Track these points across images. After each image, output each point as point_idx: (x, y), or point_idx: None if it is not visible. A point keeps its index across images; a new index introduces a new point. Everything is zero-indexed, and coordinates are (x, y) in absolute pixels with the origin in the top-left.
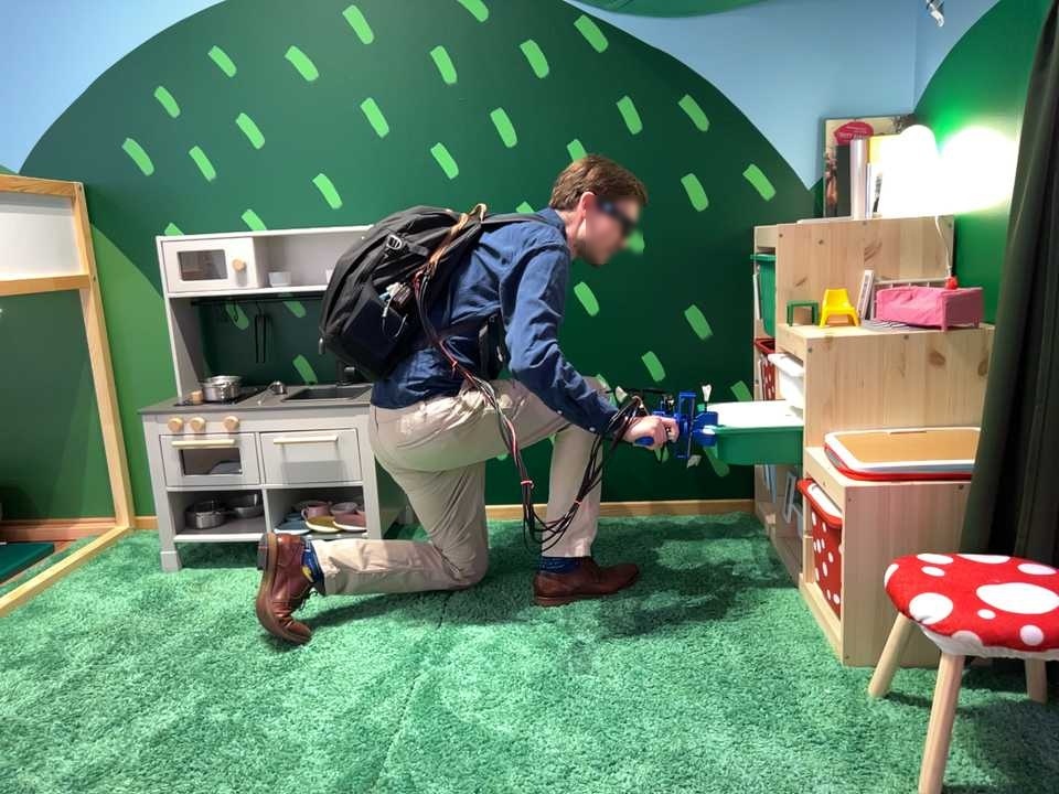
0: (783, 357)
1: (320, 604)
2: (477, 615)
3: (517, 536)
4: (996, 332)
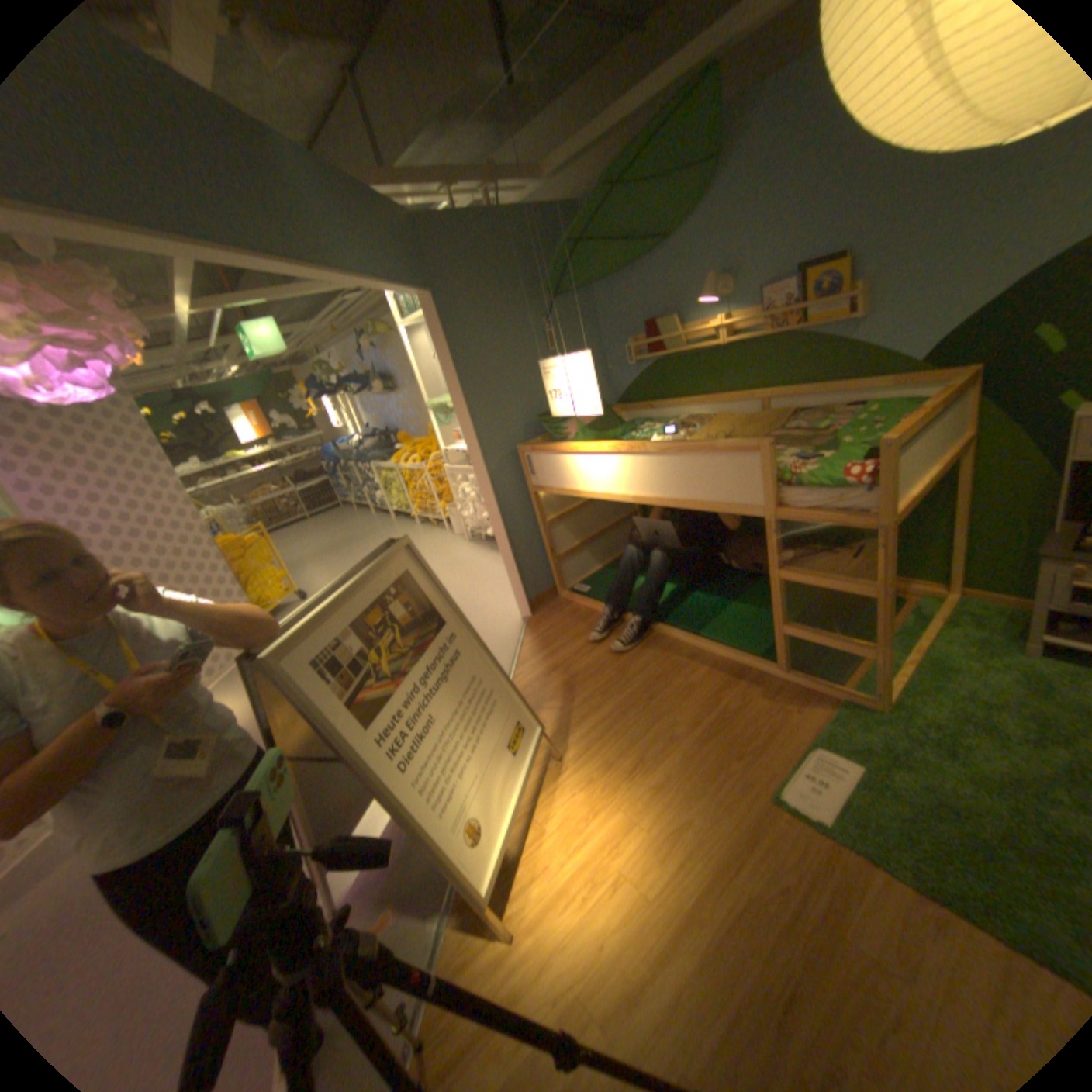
0: None
1: None
2: None
3: None
4: None
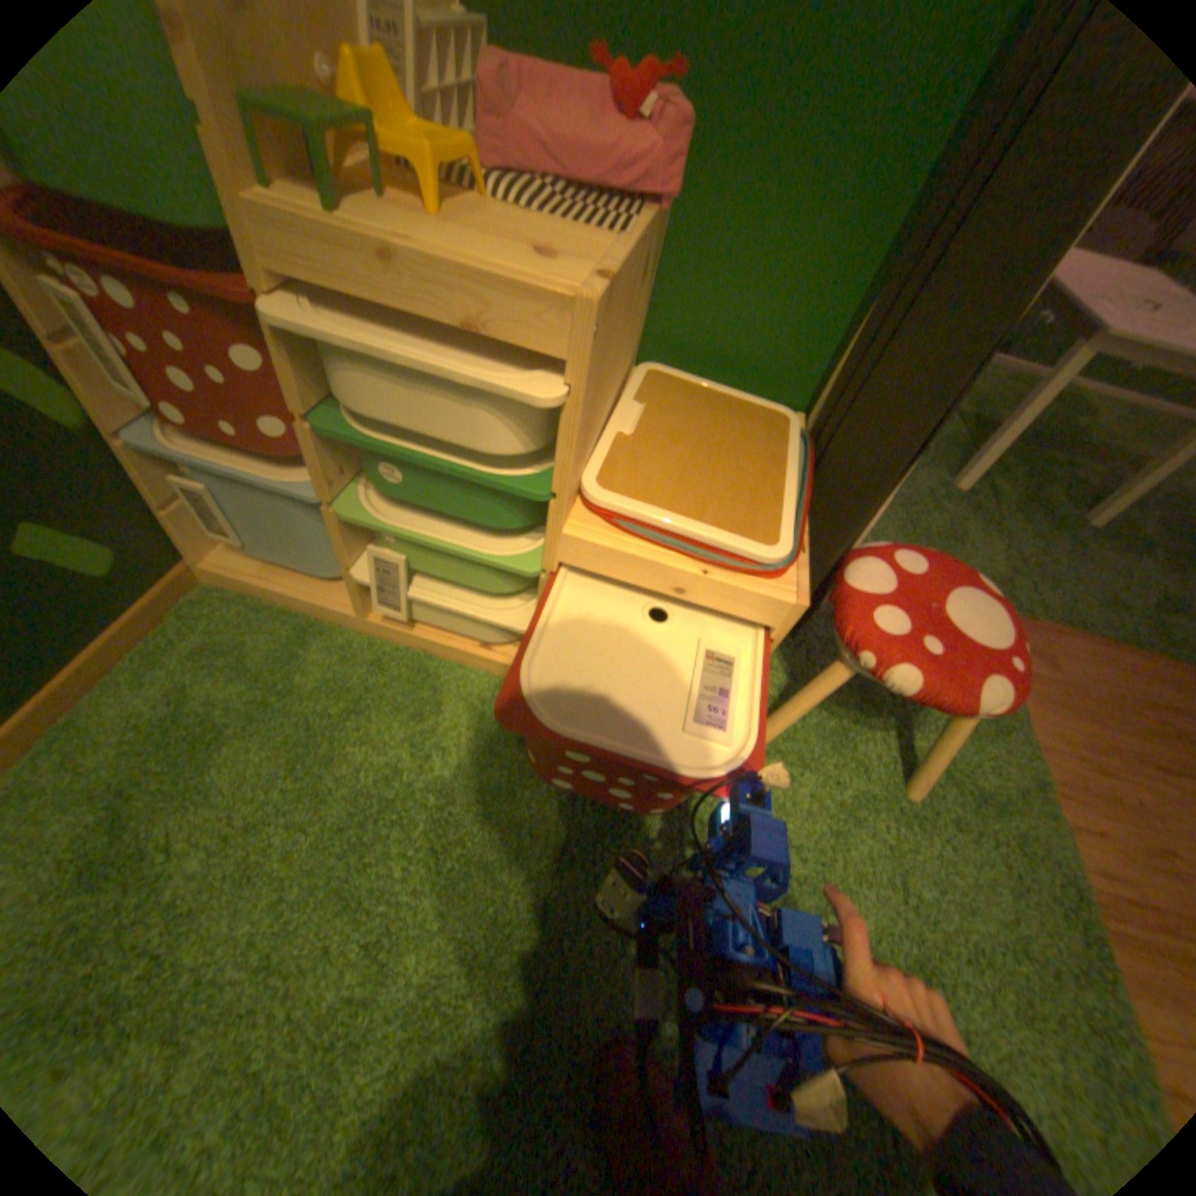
0: (289, 302)
1: None
2: None
3: None
4: (674, 195)
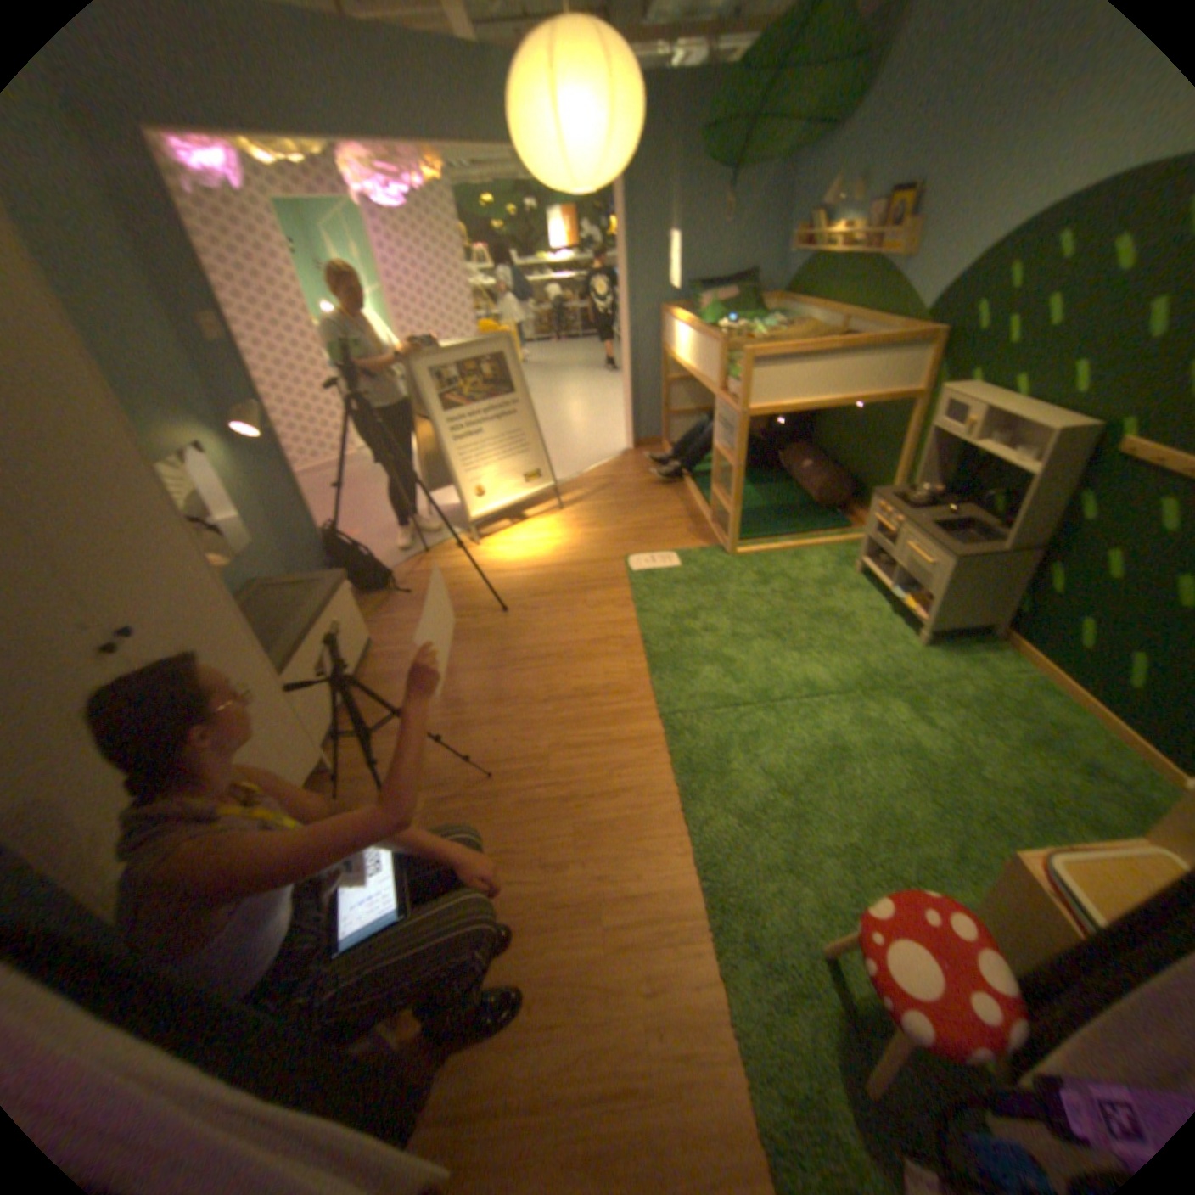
0: None
1: (863, 639)
2: (894, 706)
3: (1034, 702)
4: None
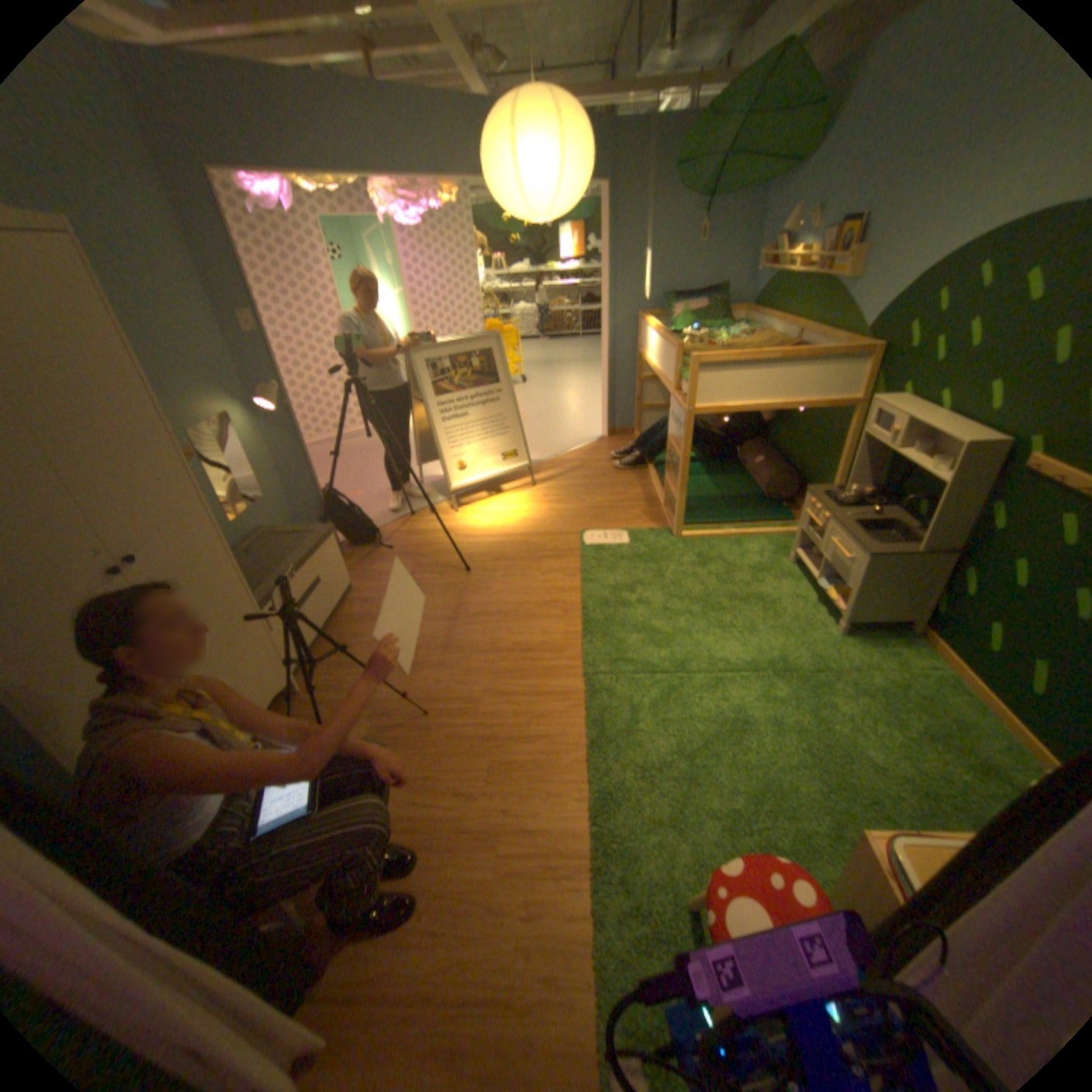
0: None
1: (785, 624)
2: (803, 689)
3: (942, 698)
4: None
